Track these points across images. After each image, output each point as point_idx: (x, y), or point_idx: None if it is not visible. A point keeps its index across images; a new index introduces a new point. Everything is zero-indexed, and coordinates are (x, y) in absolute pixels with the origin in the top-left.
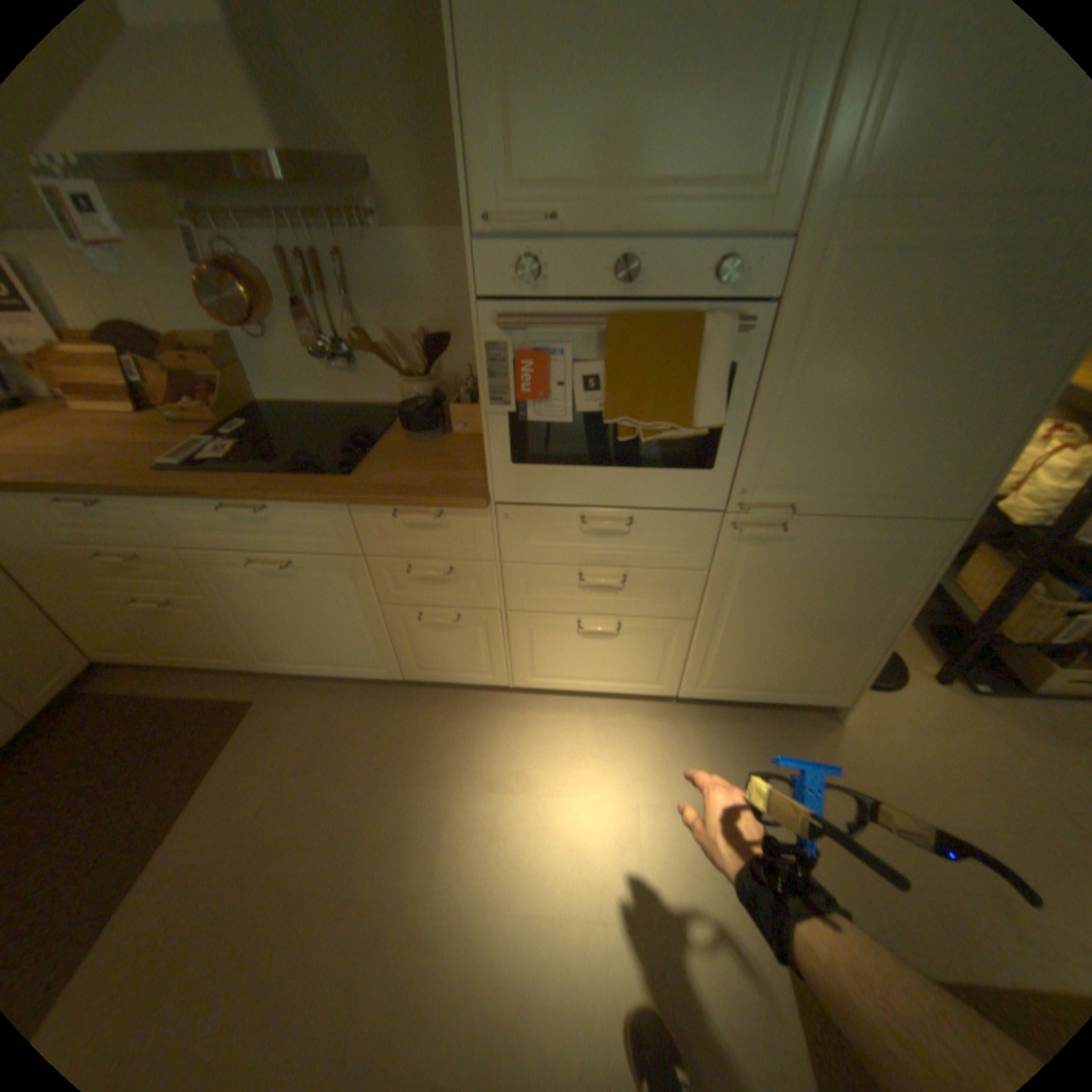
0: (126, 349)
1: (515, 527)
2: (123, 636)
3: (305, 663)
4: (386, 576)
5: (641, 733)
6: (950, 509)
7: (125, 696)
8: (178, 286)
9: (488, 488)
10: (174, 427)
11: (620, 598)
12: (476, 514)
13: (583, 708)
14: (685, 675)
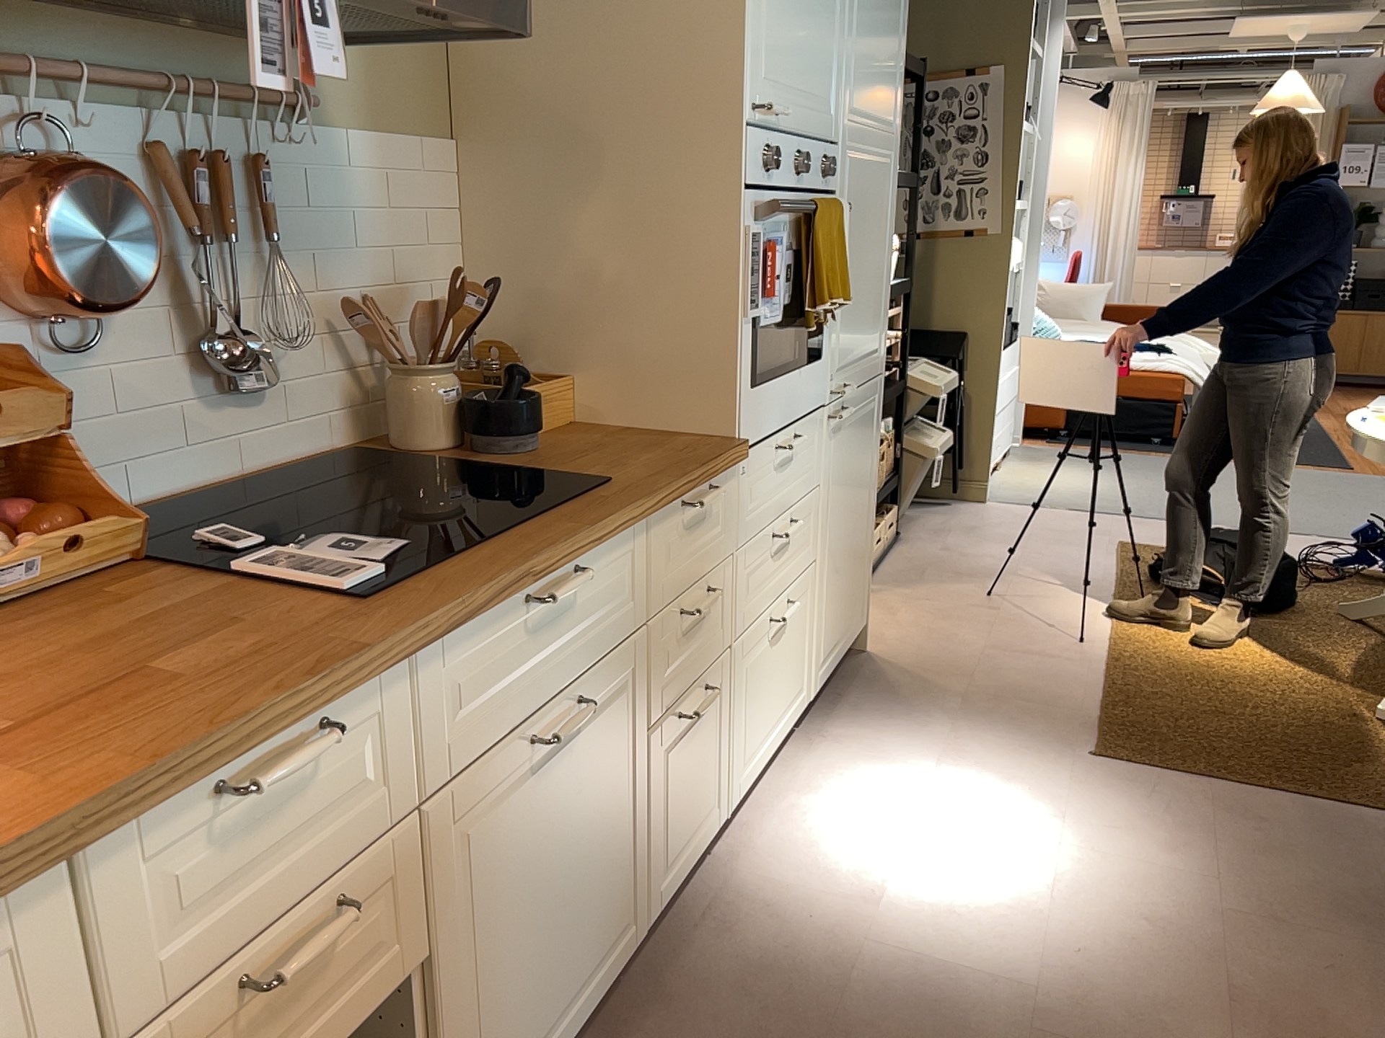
0: None
1: (746, 484)
2: None
3: (541, 1036)
4: (659, 652)
5: (828, 761)
6: (879, 364)
7: None
8: None
9: (724, 436)
10: (29, 609)
11: (789, 557)
12: (729, 475)
13: (768, 795)
14: (814, 655)
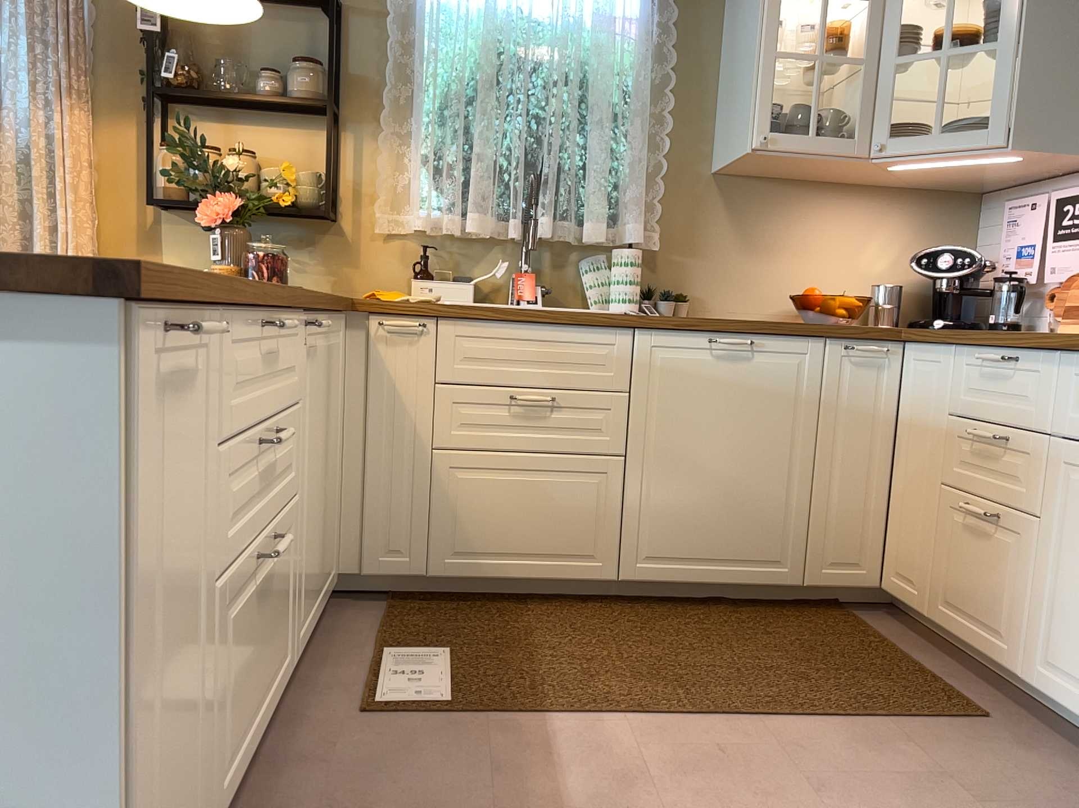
0: None
1: None
2: (929, 557)
3: None
4: None
5: None
6: None
7: (880, 633)
8: None
9: None
10: None
11: None
12: None
13: None
14: None
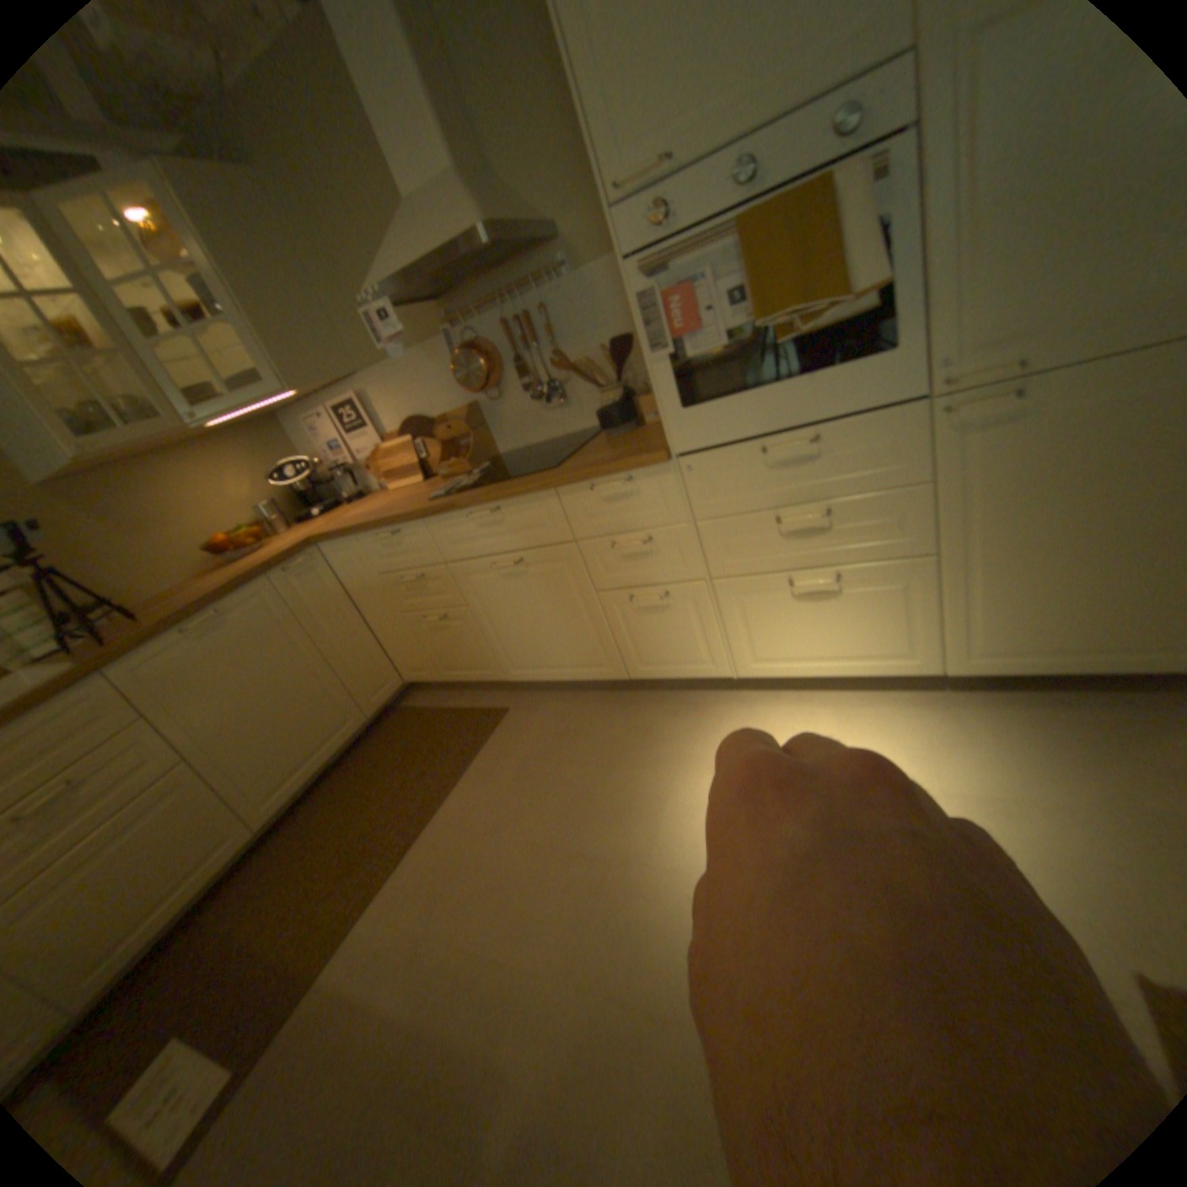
0: (417, 433)
1: (699, 476)
2: (420, 652)
3: (545, 665)
4: (595, 557)
5: (901, 721)
6: None
7: (424, 706)
8: (444, 374)
9: (668, 442)
10: (445, 480)
11: (832, 540)
12: (661, 470)
13: (824, 700)
14: (948, 640)
